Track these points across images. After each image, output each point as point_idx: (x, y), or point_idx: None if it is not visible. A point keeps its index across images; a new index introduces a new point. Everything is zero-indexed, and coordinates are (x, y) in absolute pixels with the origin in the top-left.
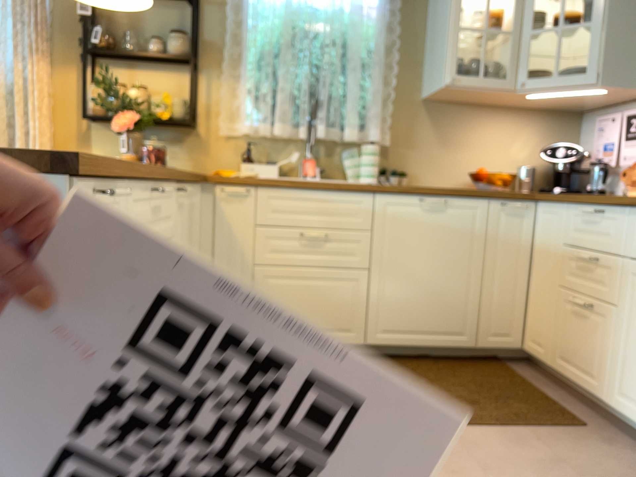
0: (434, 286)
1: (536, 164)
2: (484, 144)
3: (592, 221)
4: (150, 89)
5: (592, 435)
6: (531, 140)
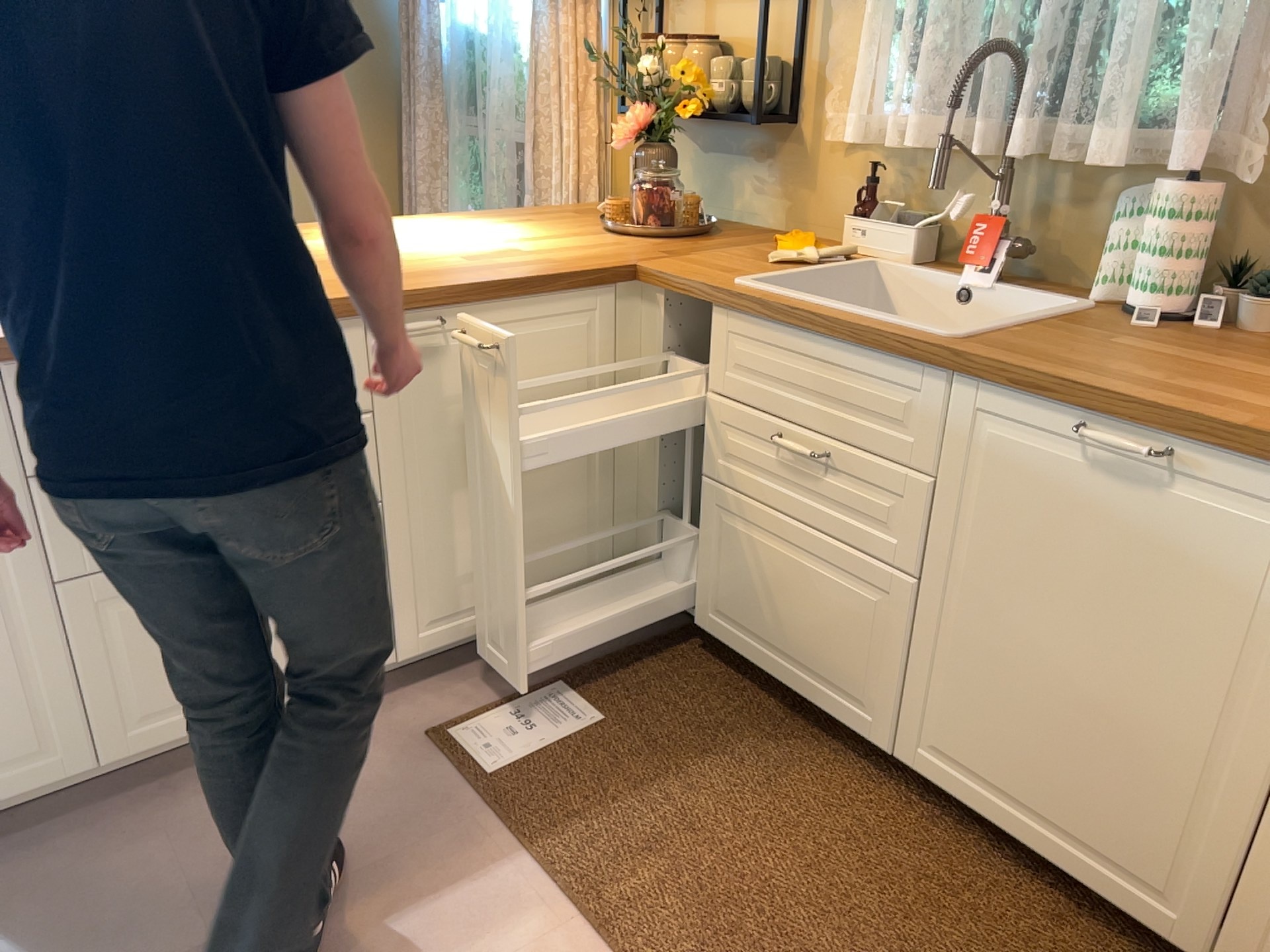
0: (1087, 706)
1: None
2: None
3: None
4: (730, 38)
5: None
6: None
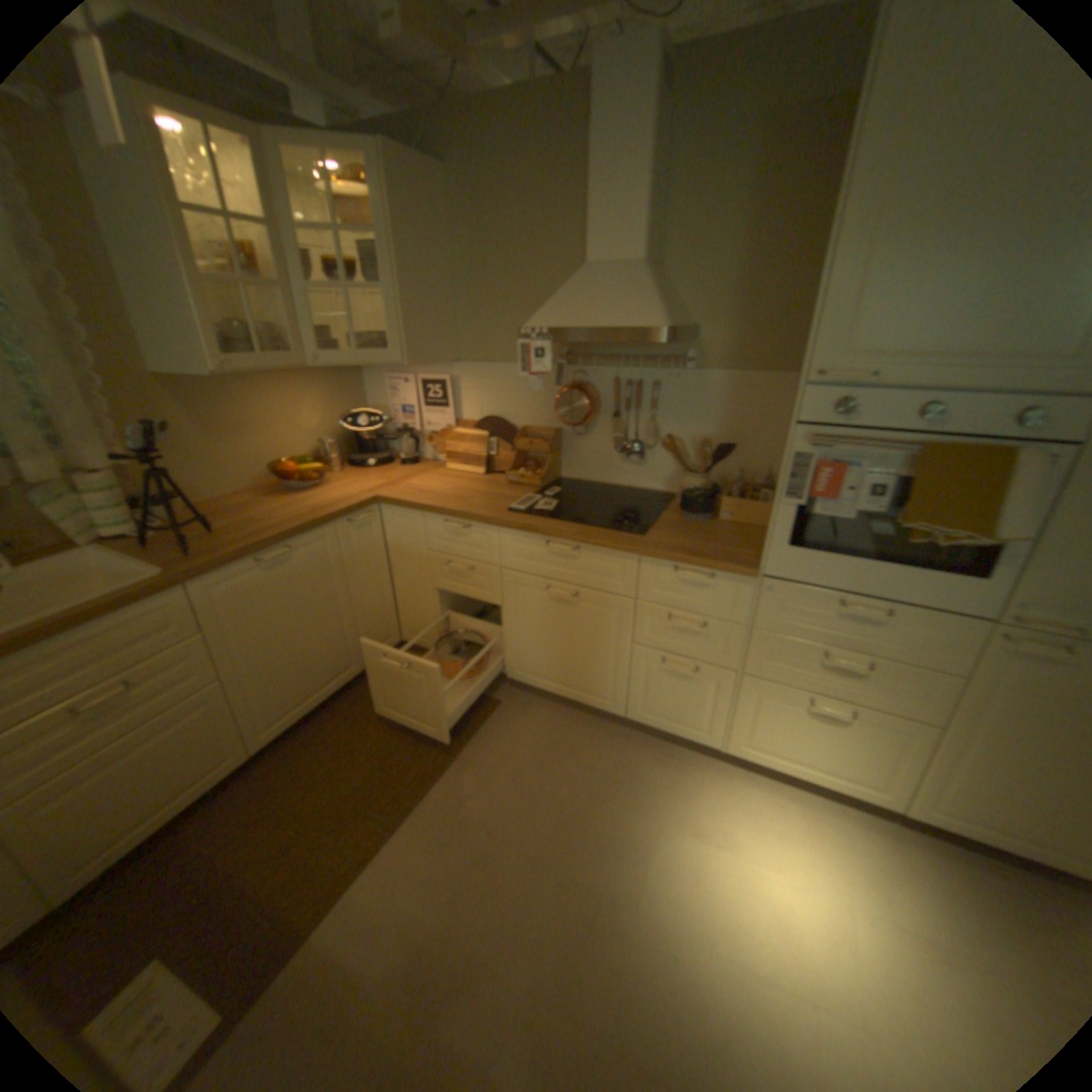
0: (304, 645)
1: (328, 430)
2: (263, 422)
3: (454, 532)
4: None
5: (506, 709)
6: (314, 403)
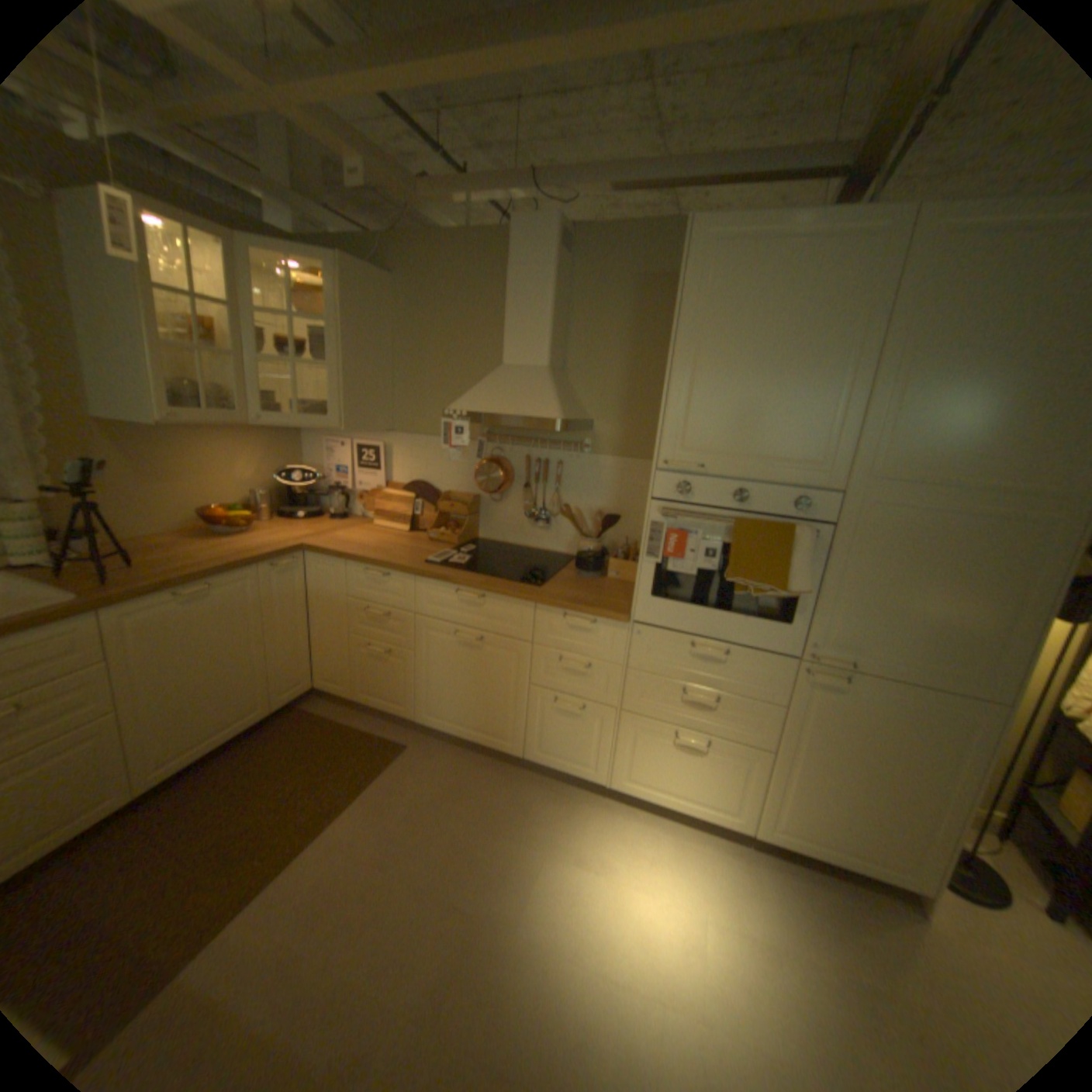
0: (212, 683)
1: (263, 483)
2: (199, 471)
3: (375, 581)
4: None
5: (412, 754)
6: (252, 458)
